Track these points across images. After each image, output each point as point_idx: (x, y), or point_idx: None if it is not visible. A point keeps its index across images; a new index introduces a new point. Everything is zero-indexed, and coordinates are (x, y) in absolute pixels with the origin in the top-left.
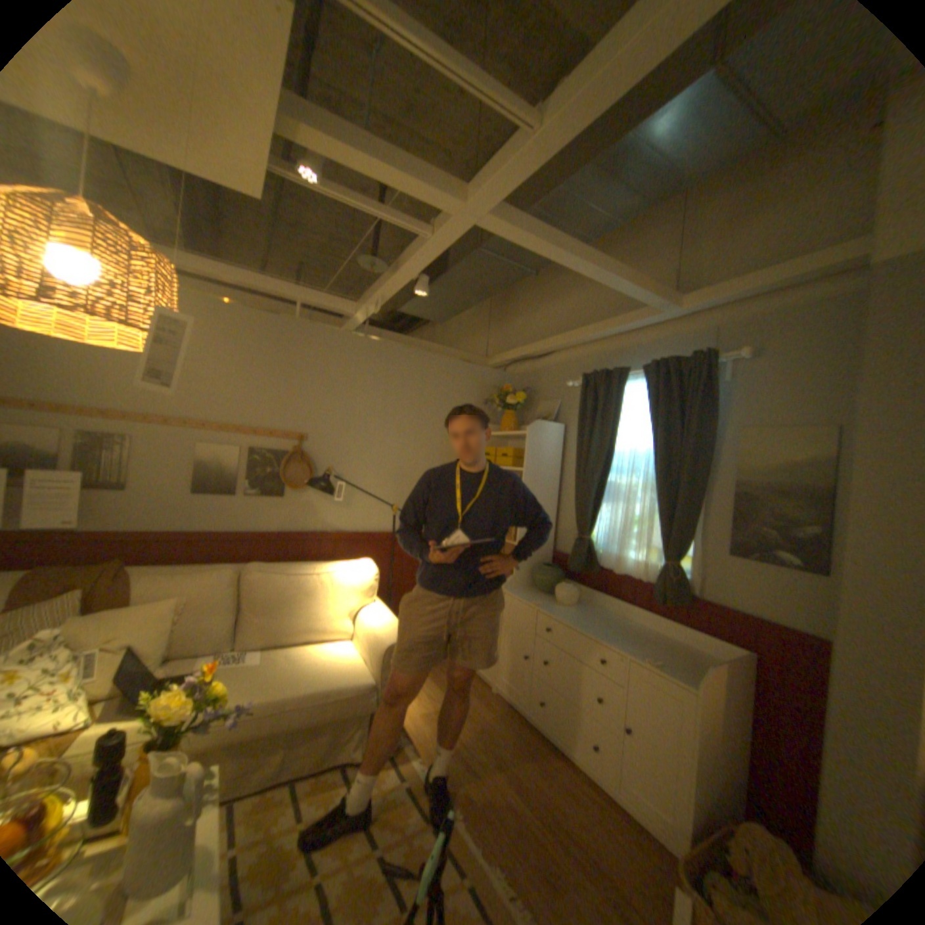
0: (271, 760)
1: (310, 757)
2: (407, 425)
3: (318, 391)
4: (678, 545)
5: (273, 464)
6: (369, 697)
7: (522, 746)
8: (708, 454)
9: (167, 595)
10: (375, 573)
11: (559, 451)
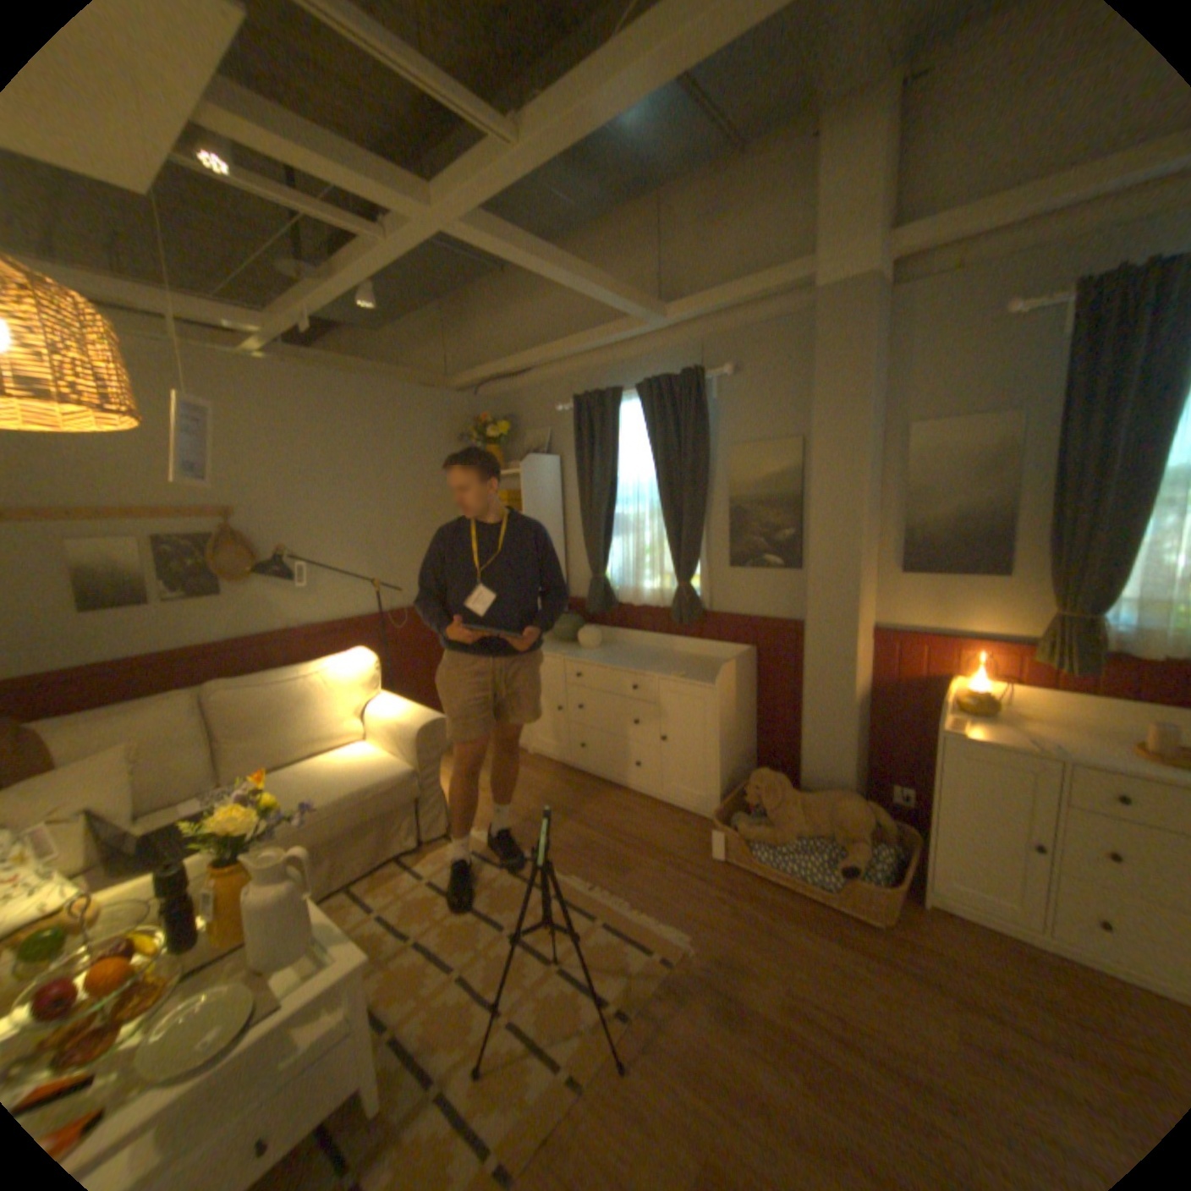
0: (317, 873)
1: (357, 858)
2: (366, 477)
3: (232, 445)
4: (686, 567)
5: (192, 554)
6: (409, 783)
7: (569, 787)
8: (703, 475)
9: (104, 743)
10: (373, 661)
11: (558, 487)
